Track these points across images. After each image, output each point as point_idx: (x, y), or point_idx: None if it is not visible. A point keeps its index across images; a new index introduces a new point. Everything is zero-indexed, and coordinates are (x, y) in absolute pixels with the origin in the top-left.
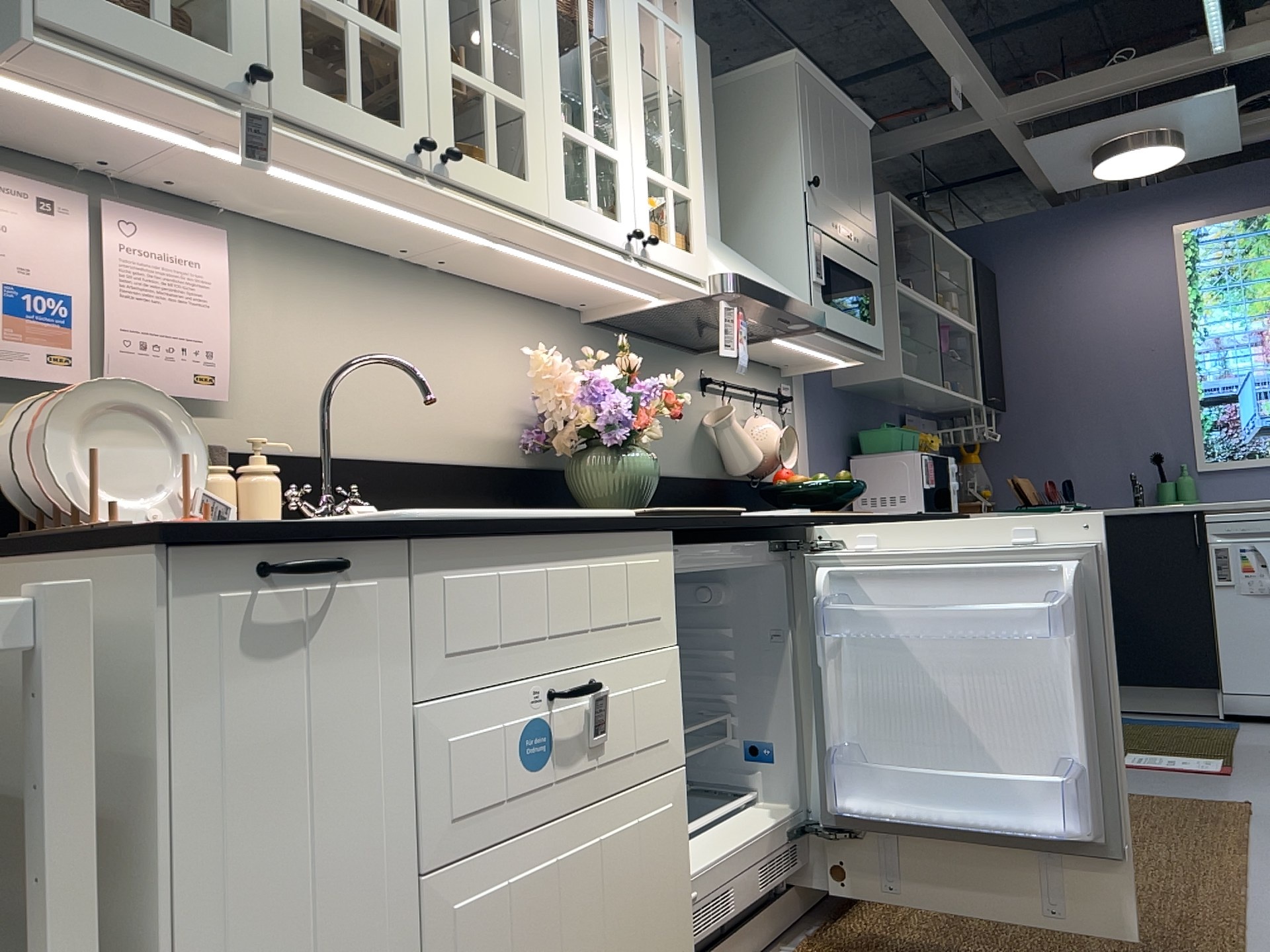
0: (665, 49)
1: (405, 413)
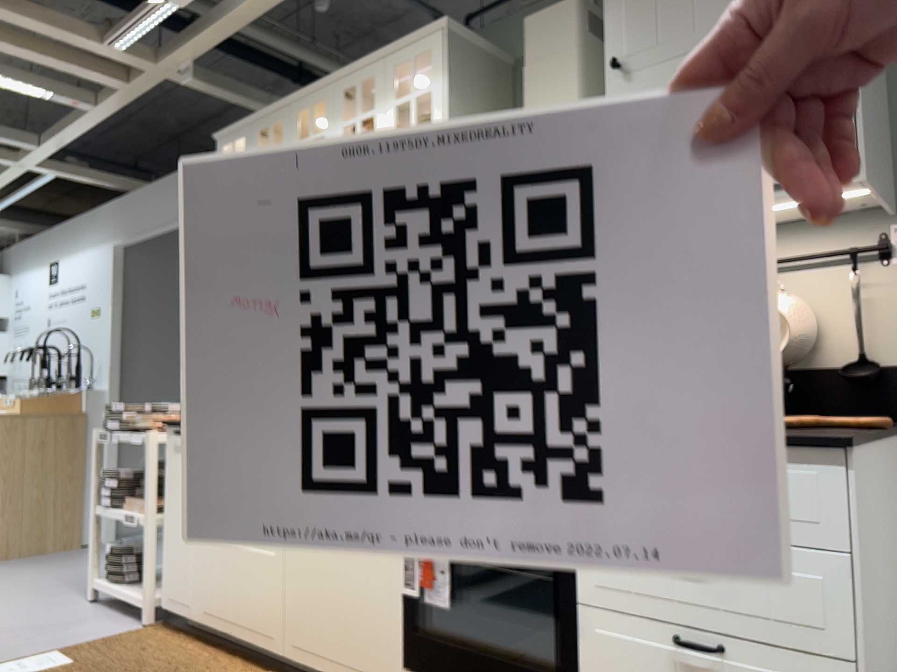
0: (414, 115)
1: None
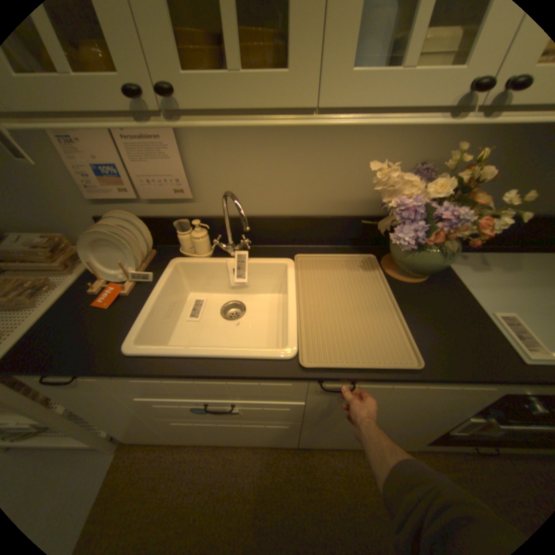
0: None
1: (295, 192)
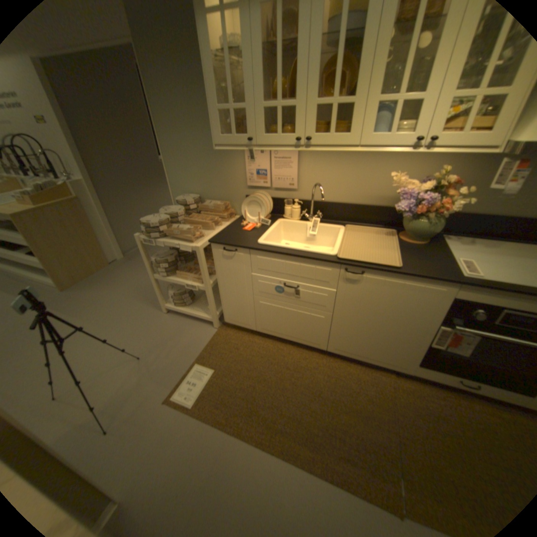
0: None
1: (352, 189)
